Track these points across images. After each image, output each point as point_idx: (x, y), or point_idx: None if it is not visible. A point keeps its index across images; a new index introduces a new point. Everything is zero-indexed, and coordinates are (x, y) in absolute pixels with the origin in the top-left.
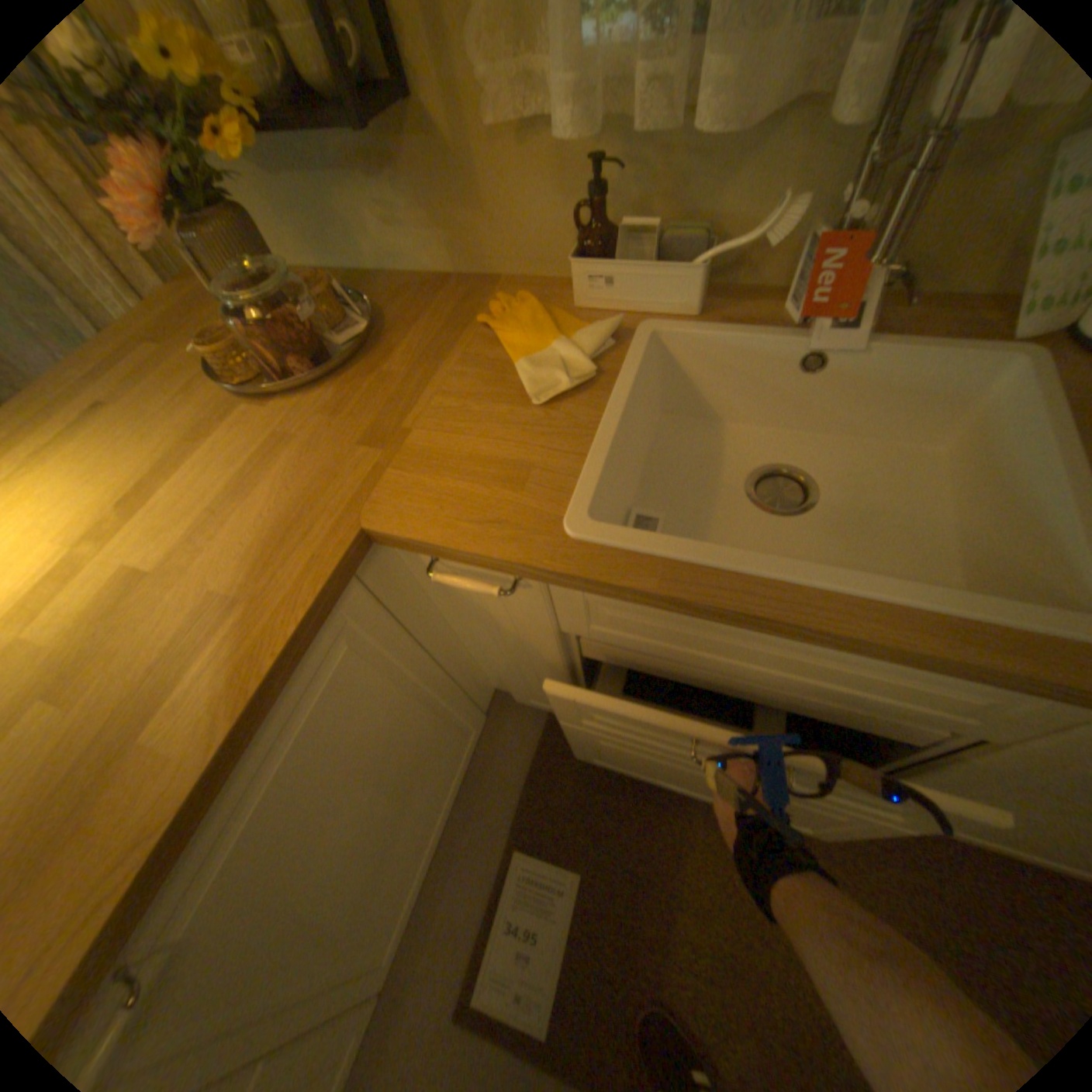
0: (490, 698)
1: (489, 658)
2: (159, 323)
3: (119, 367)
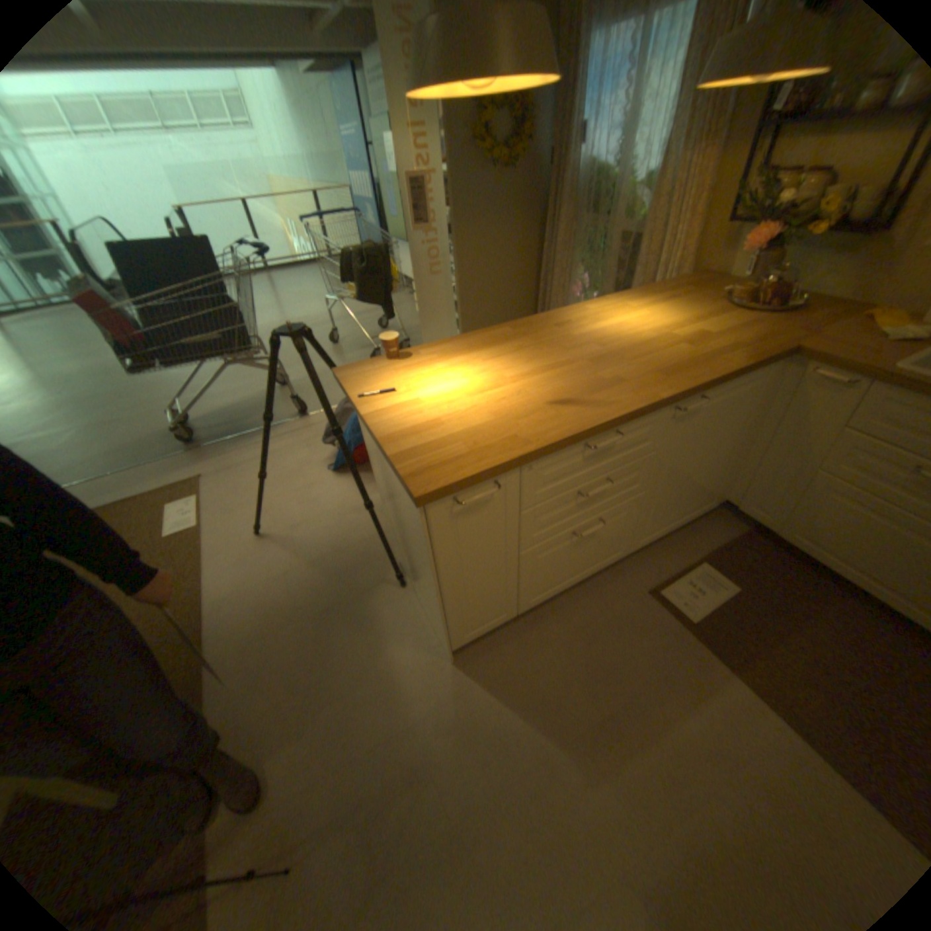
0: (724, 502)
1: (759, 462)
2: (696, 283)
3: (682, 290)
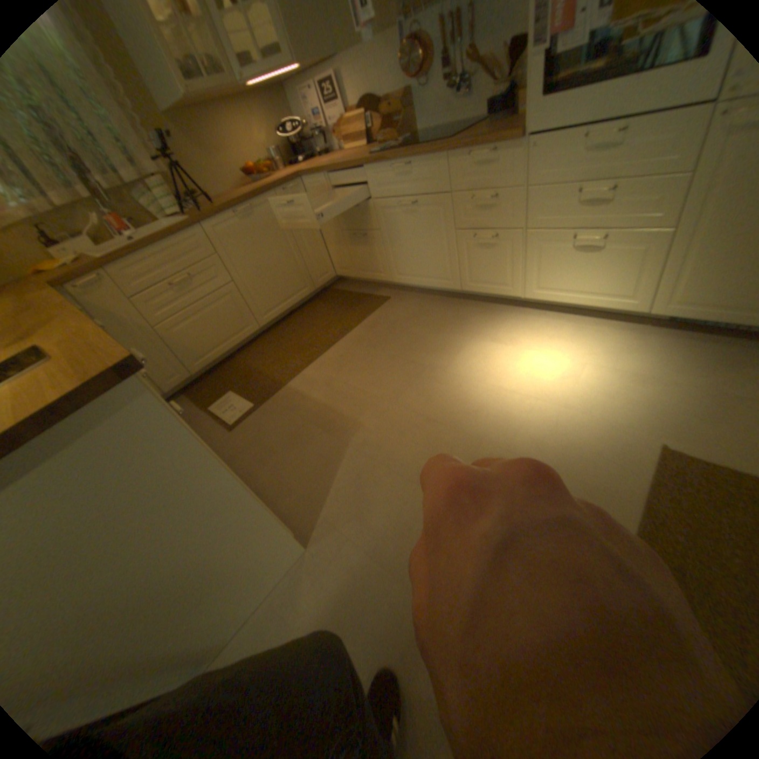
0: None
1: None
2: None
3: None
